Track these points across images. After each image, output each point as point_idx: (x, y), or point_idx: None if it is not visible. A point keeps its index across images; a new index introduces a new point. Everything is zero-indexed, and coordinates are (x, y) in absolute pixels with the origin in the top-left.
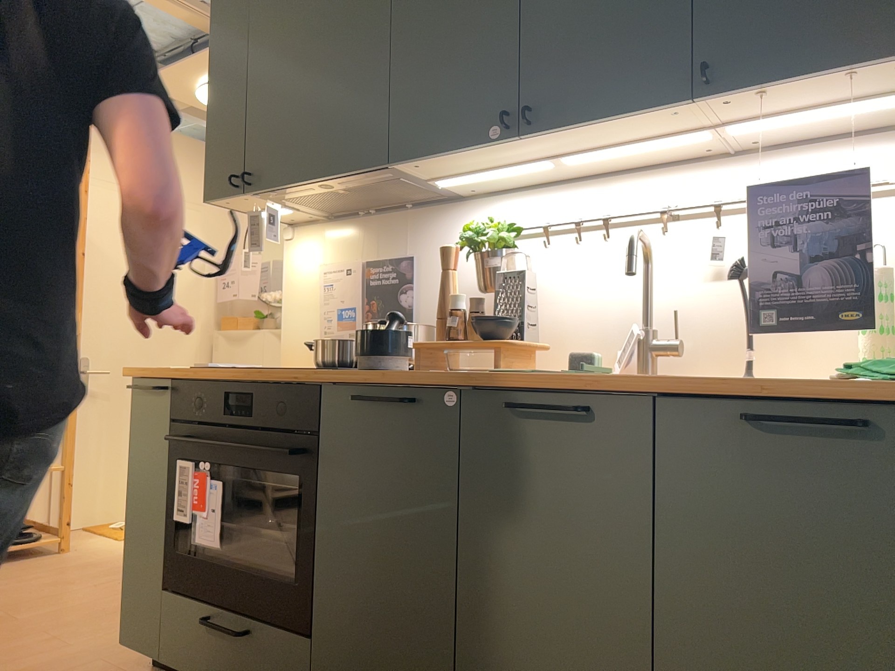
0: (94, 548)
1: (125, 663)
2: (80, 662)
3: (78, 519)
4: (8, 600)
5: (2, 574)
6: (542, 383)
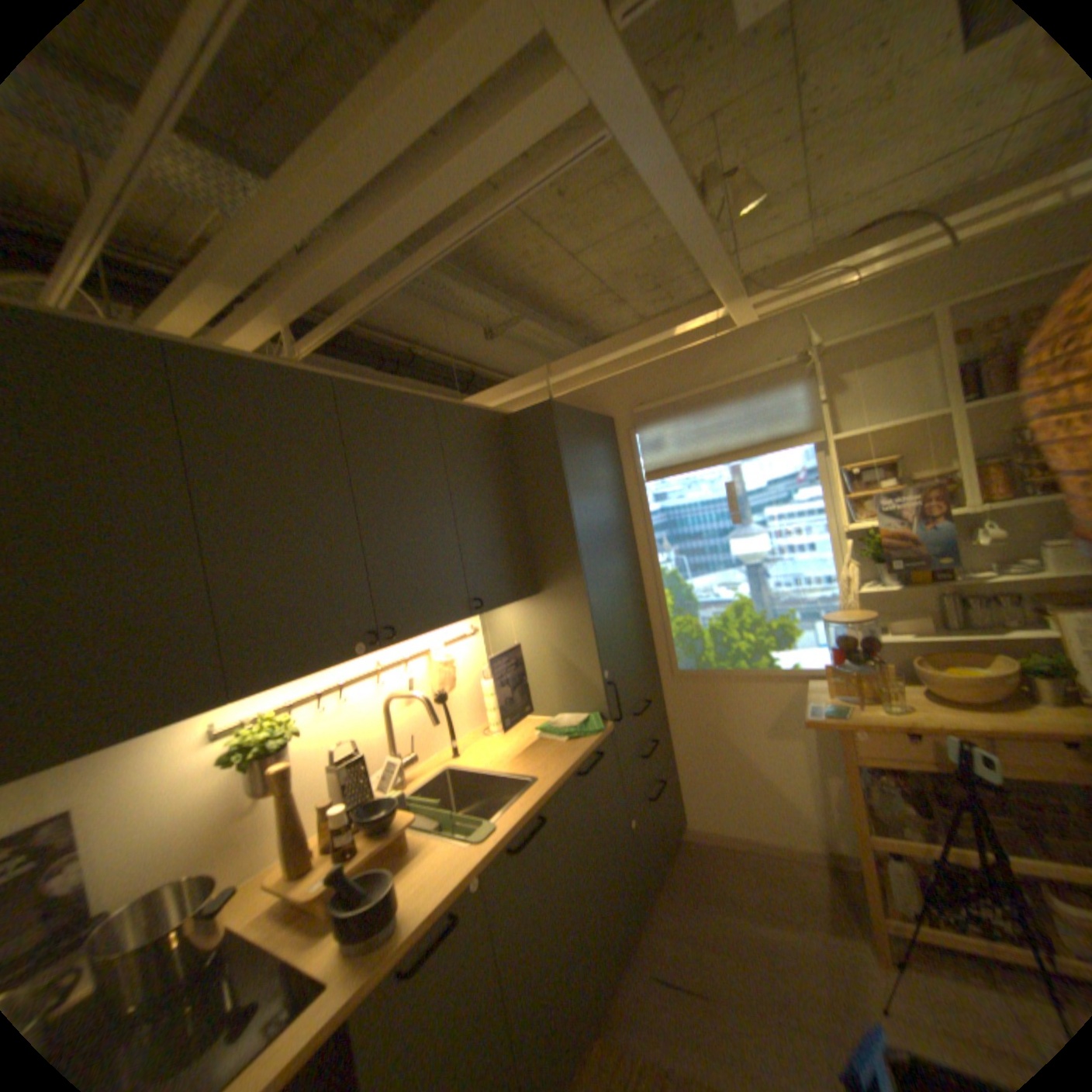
0: None
1: None
2: None
3: None
4: None
5: None
6: (514, 824)
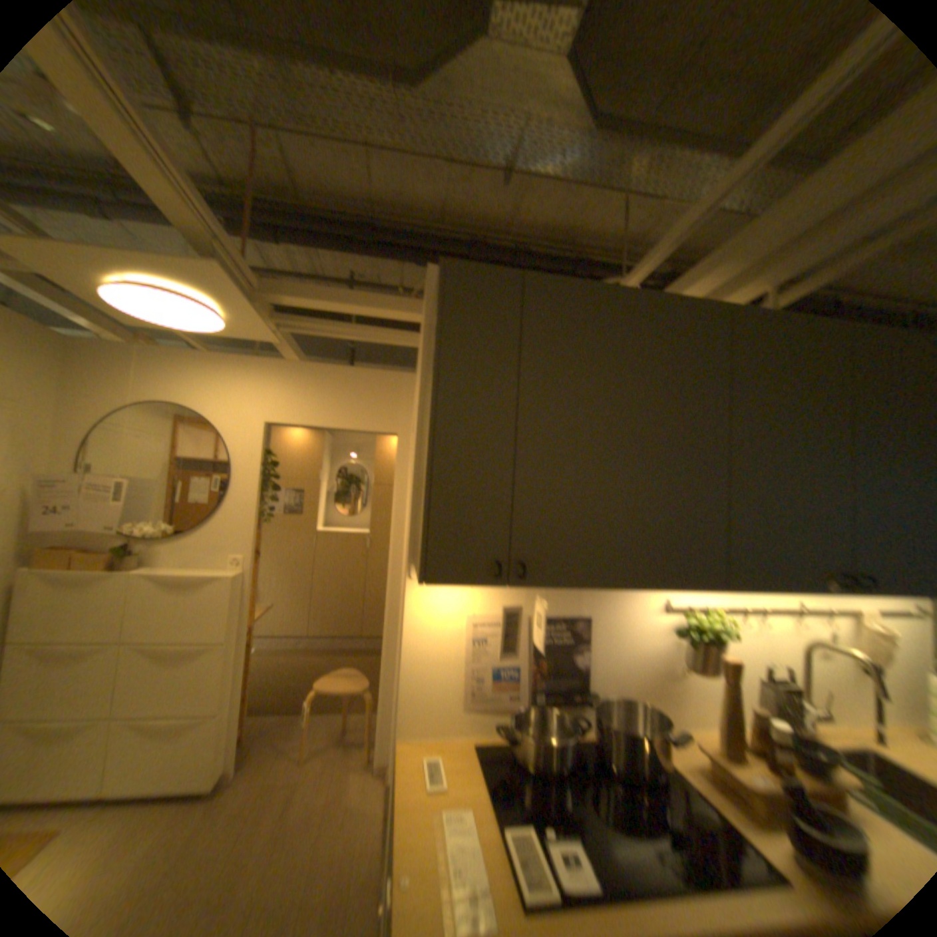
0: None
1: None
2: None
3: None
4: None
5: None
6: None
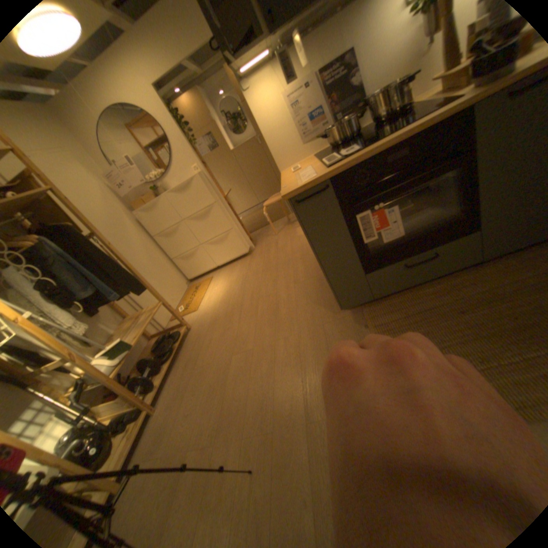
0: (196, 318)
1: (333, 316)
2: (318, 330)
3: (165, 319)
4: (225, 349)
5: (193, 350)
6: None
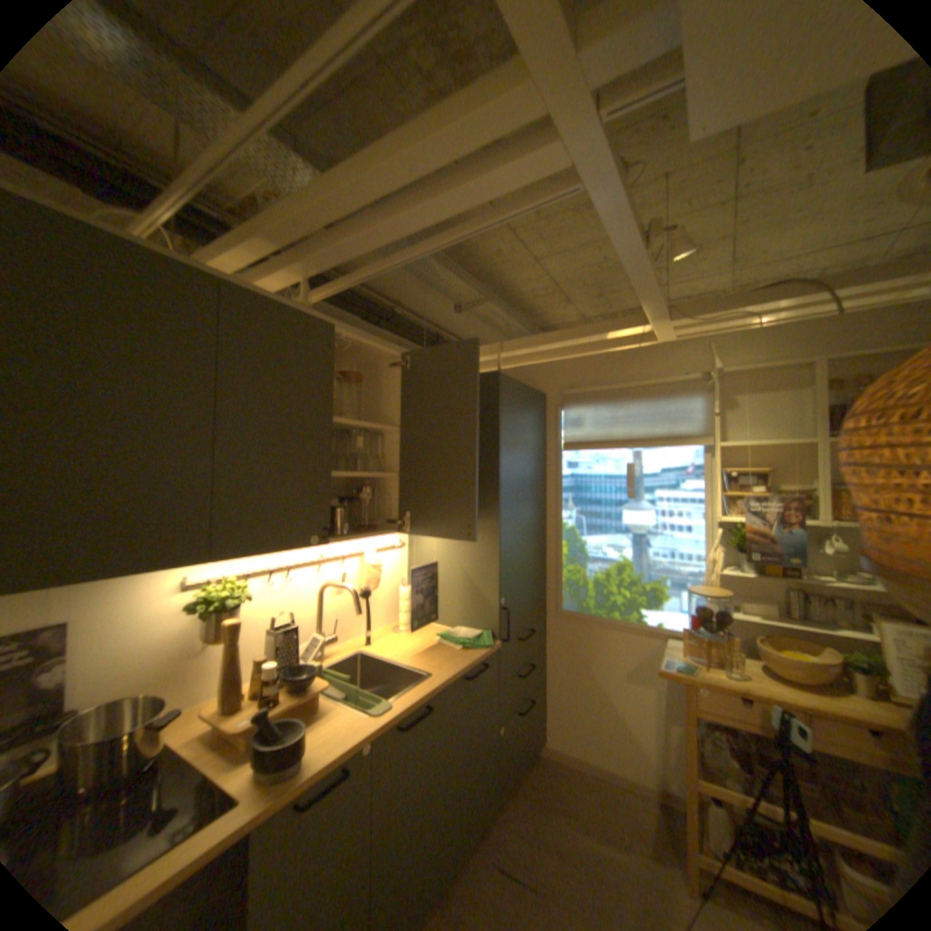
0: None
1: None
2: None
3: None
4: None
5: None
6: (407, 707)
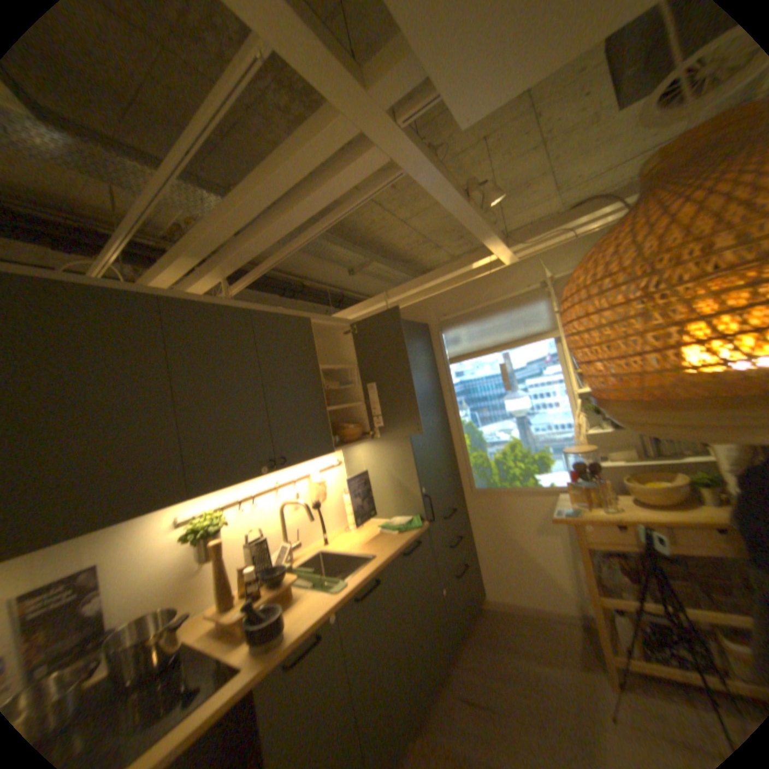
0: None
1: None
2: None
3: None
4: None
5: None
6: (359, 582)
